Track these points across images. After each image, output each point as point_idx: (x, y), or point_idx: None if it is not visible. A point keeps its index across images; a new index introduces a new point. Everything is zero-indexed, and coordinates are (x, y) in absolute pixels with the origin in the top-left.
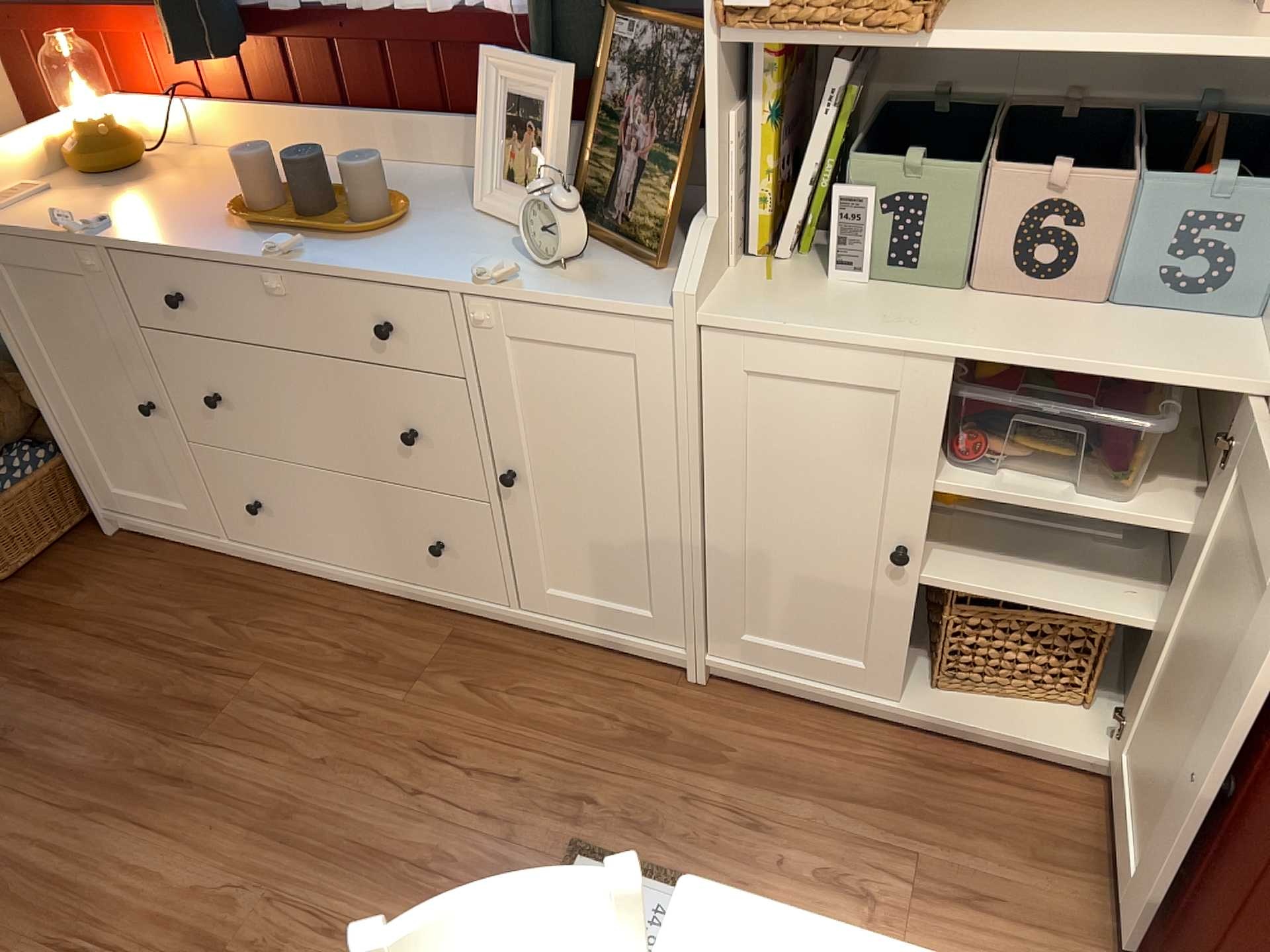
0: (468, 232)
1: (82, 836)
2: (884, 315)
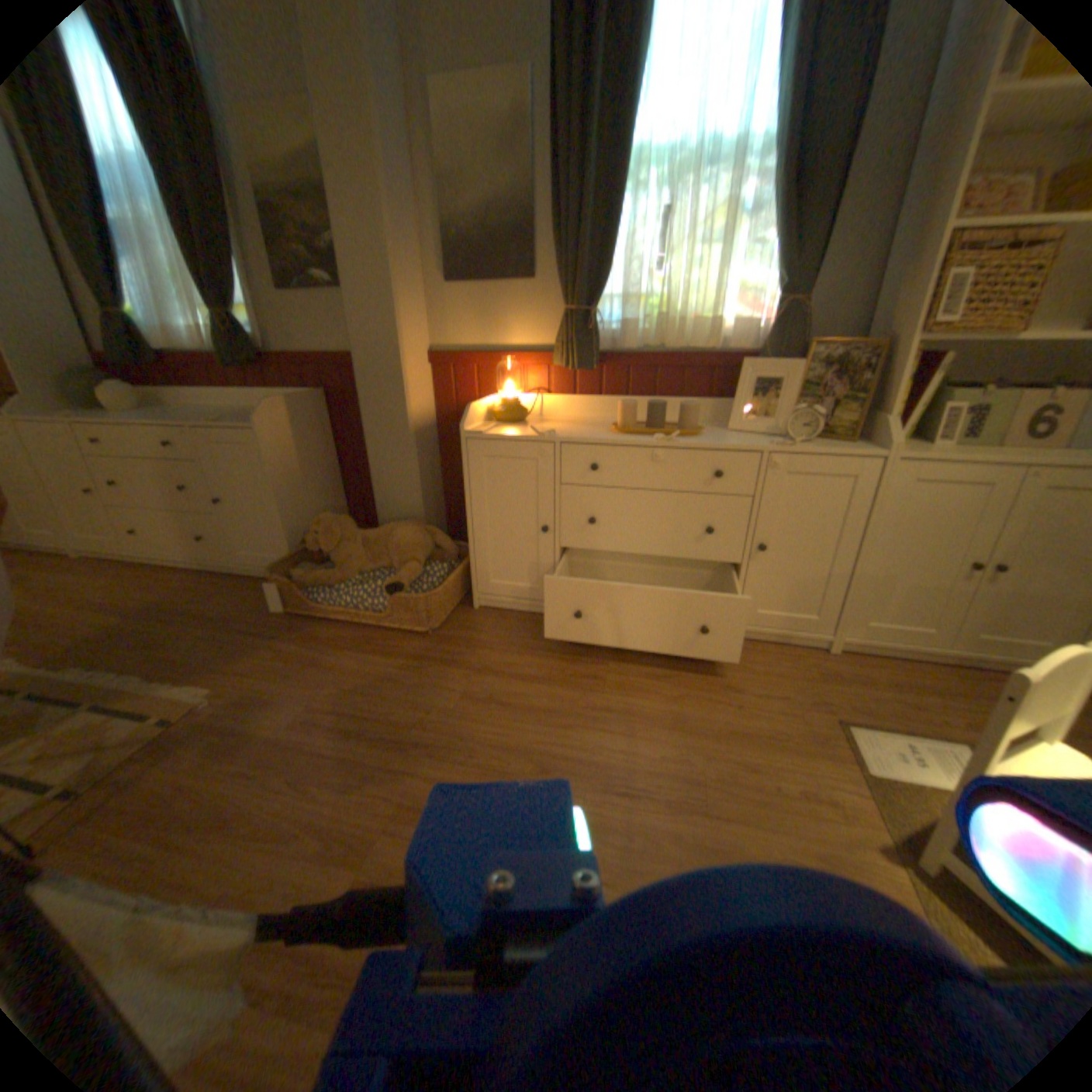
0: (730, 435)
1: (571, 746)
2: (980, 453)
